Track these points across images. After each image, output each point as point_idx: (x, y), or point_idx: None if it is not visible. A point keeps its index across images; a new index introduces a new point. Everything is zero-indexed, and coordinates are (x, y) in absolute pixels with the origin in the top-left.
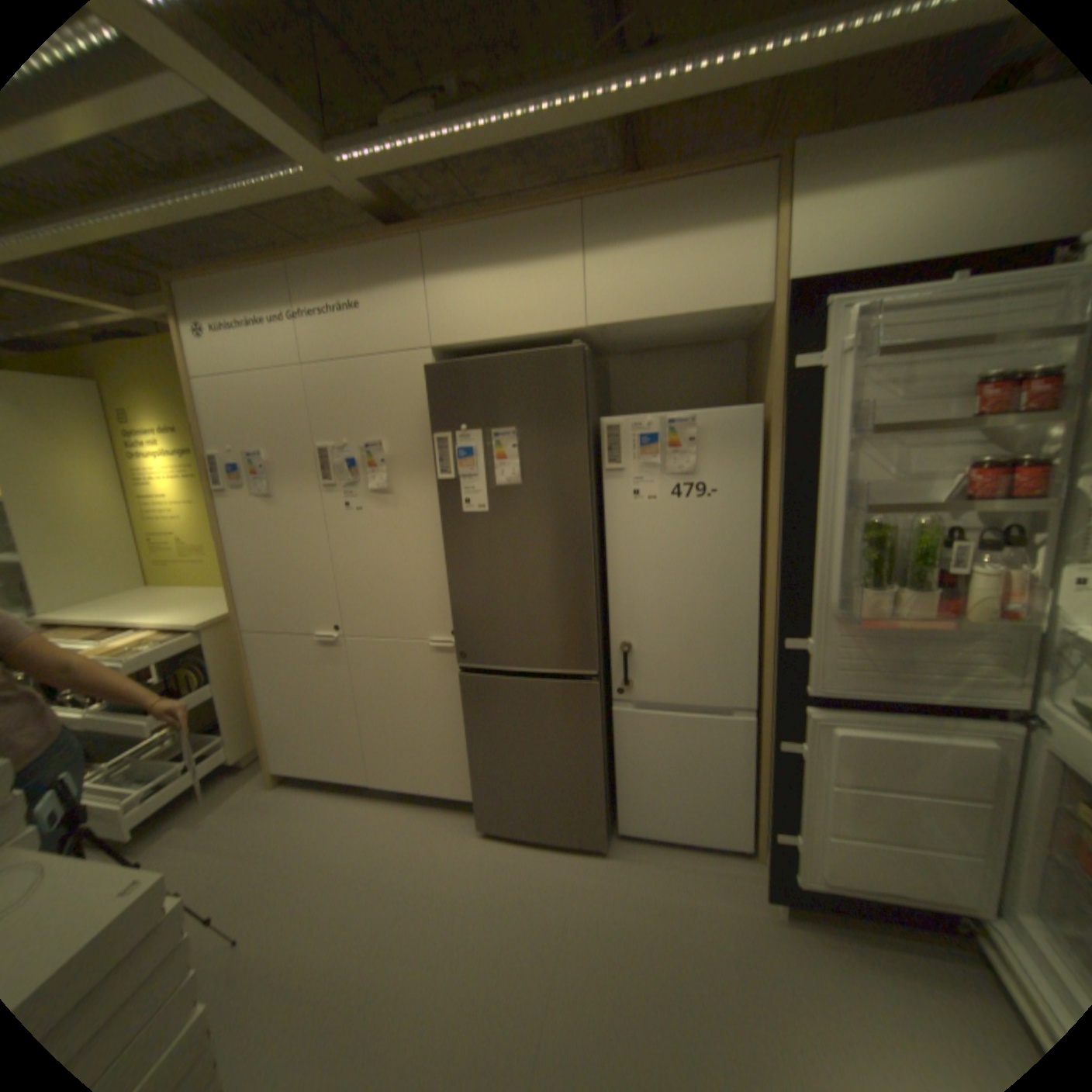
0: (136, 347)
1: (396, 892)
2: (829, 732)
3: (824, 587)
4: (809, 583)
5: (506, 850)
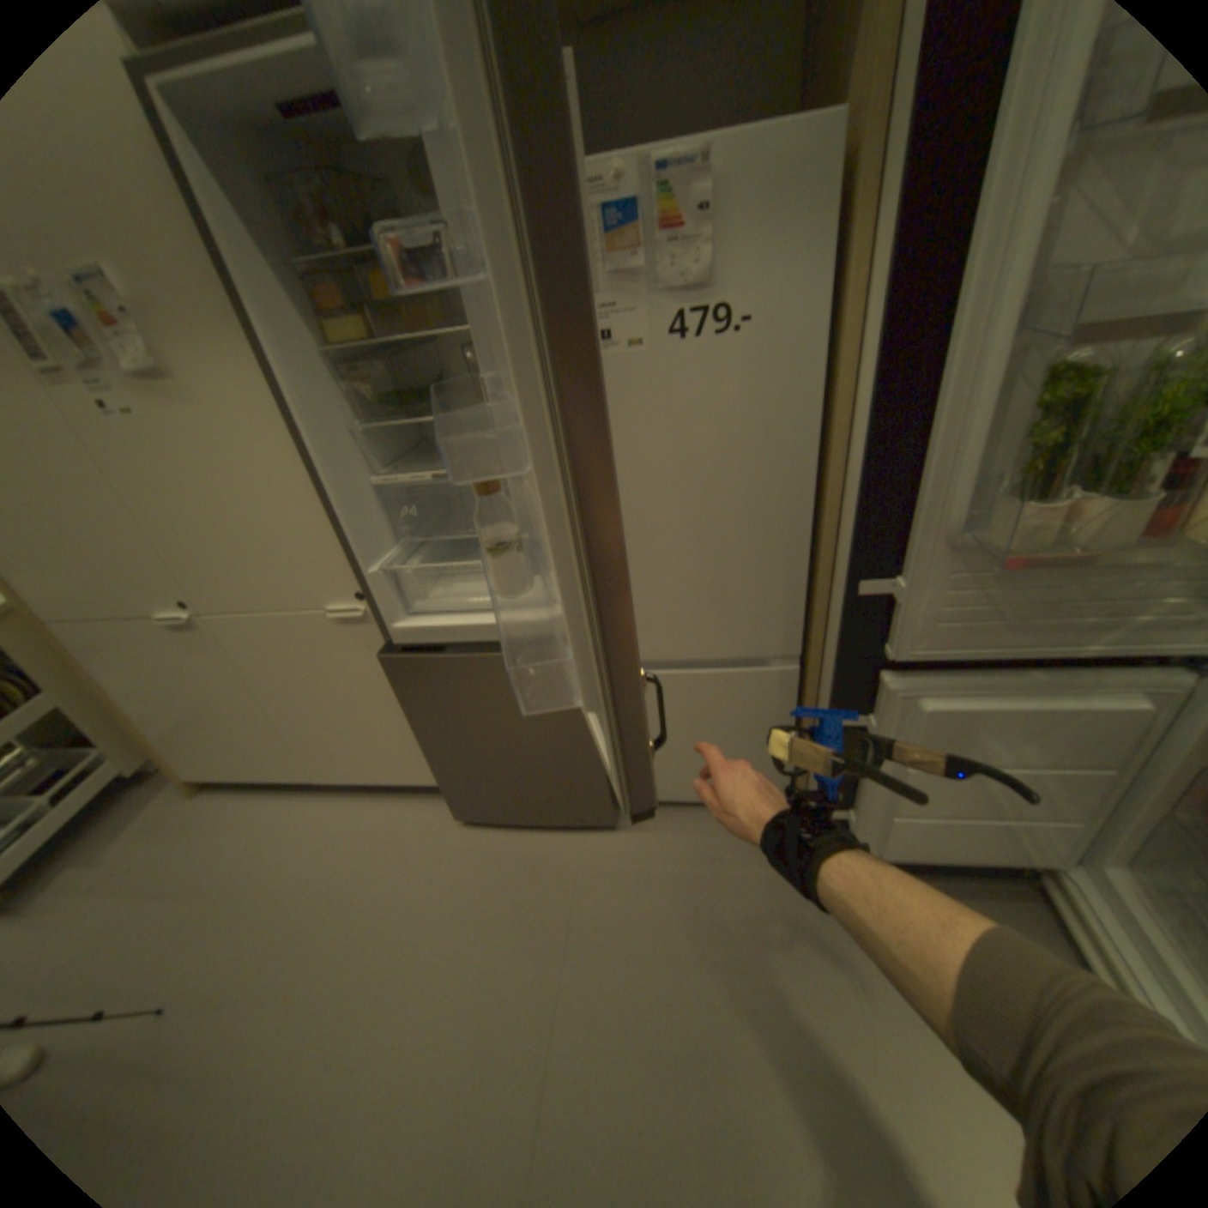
0: None
1: (360, 911)
2: (910, 701)
3: (938, 494)
4: (910, 486)
5: (494, 836)
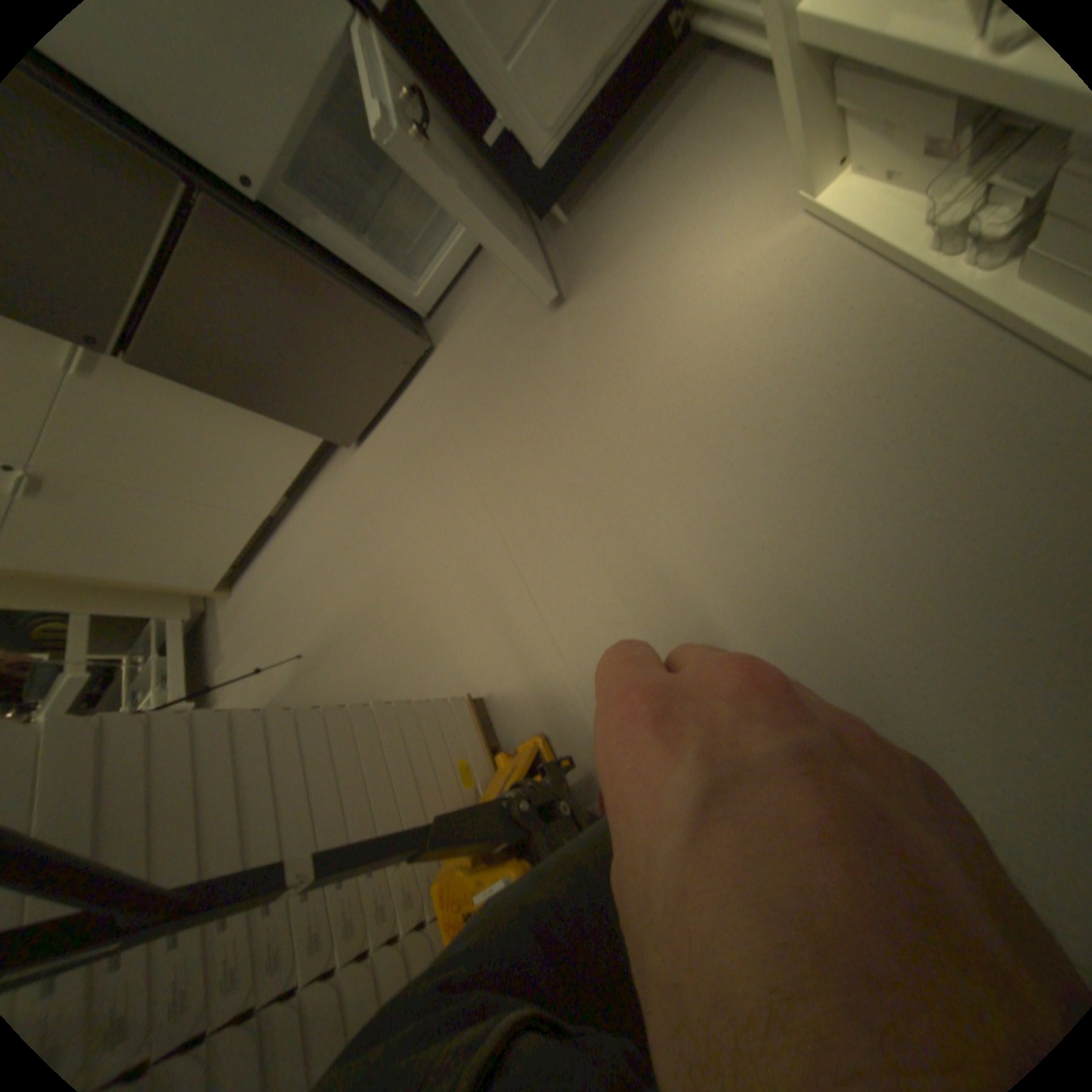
0: None
1: (347, 534)
2: None
3: None
4: None
5: (379, 431)
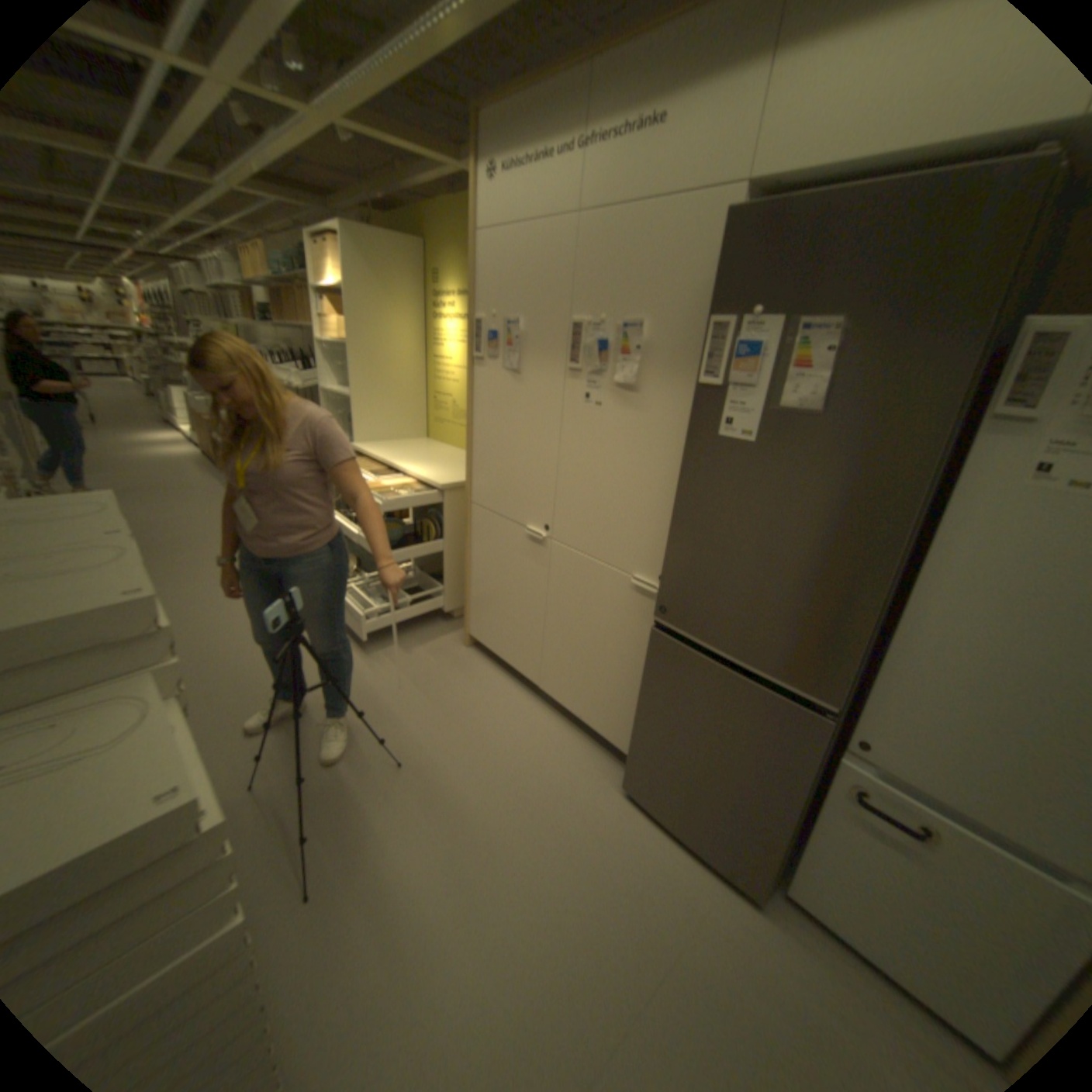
0: (454, 204)
1: (529, 803)
2: None
3: None
4: None
5: (647, 827)
